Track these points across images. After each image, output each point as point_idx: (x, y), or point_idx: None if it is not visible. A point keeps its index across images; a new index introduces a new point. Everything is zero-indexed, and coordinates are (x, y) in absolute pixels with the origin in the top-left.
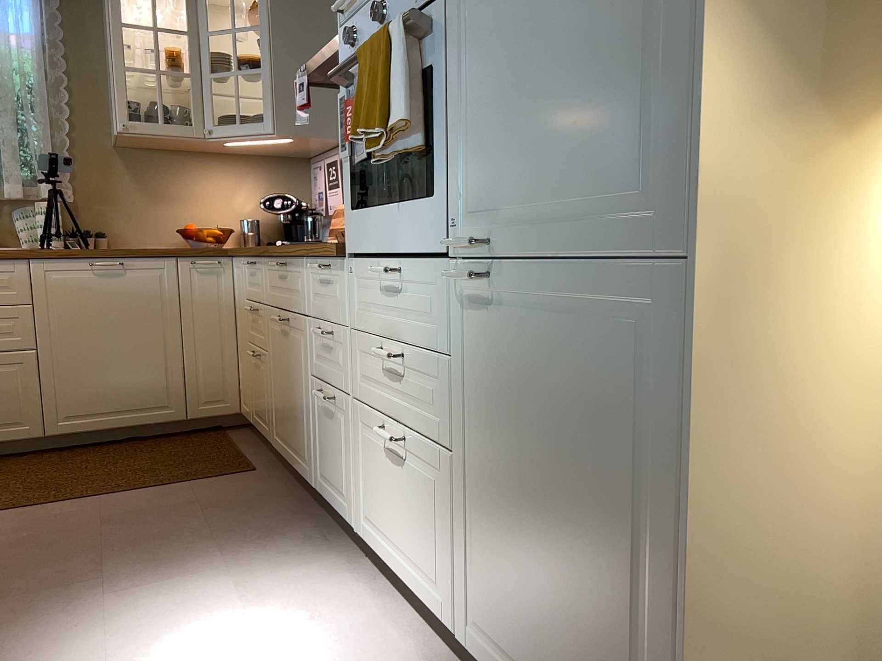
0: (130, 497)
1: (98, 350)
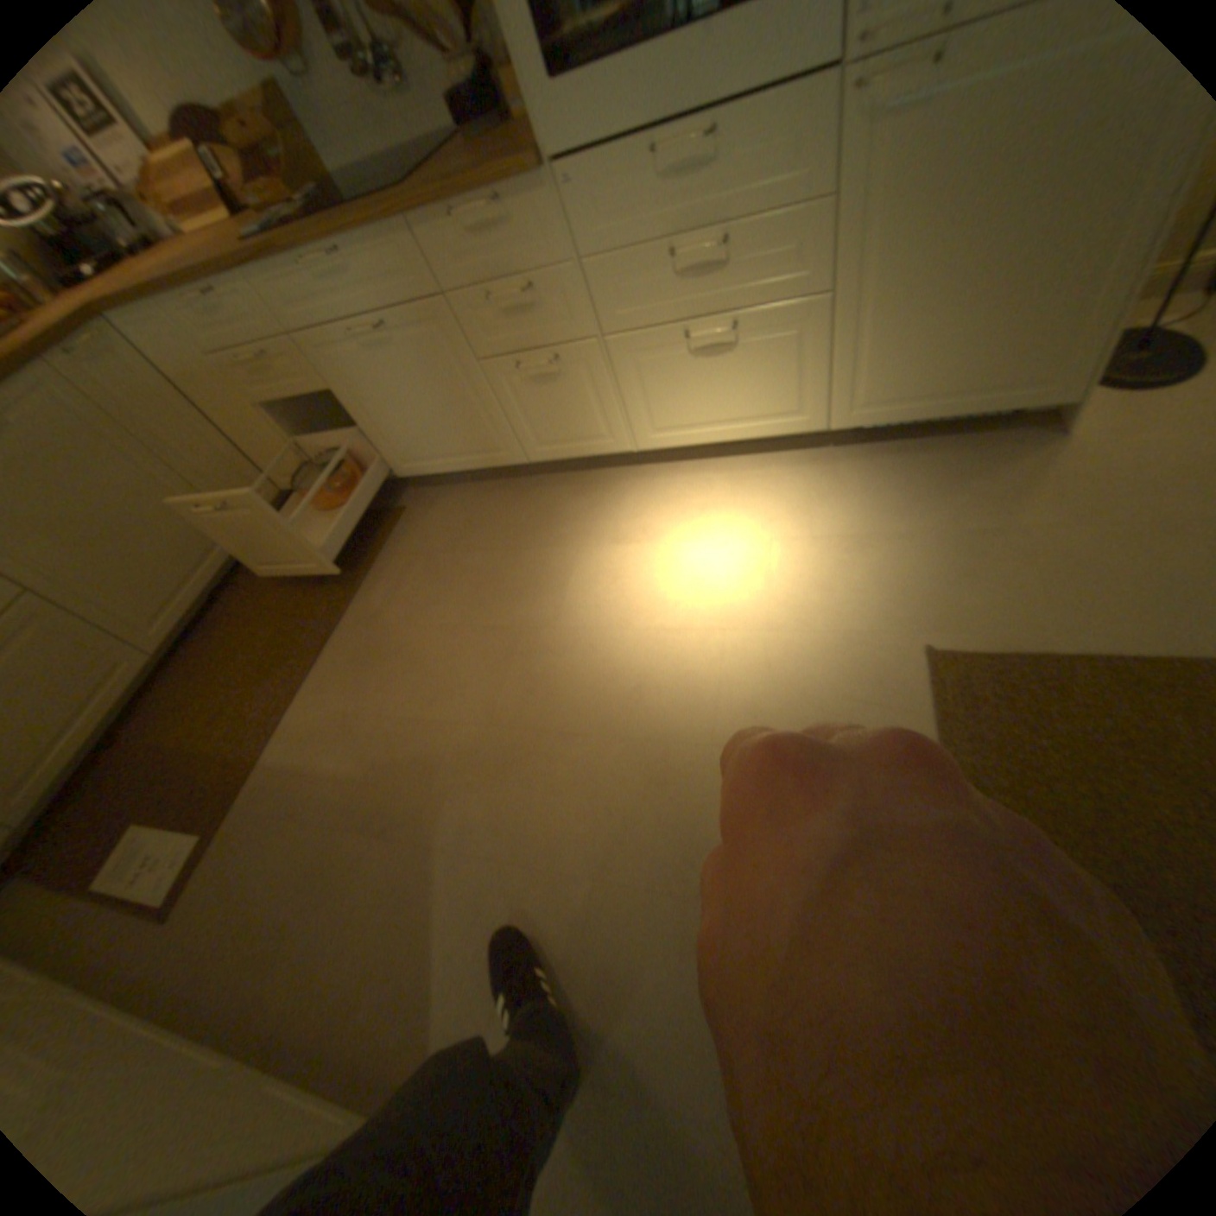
0: (364, 603)
1: (95, 537)
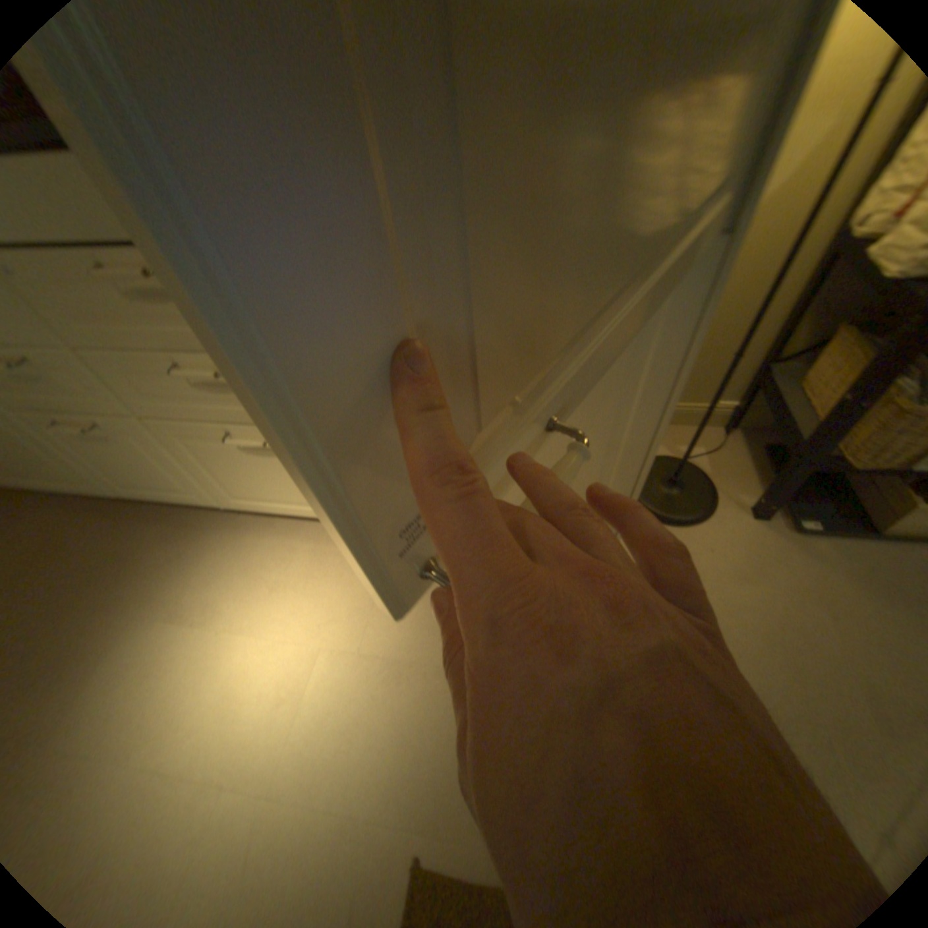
0: None
1: None
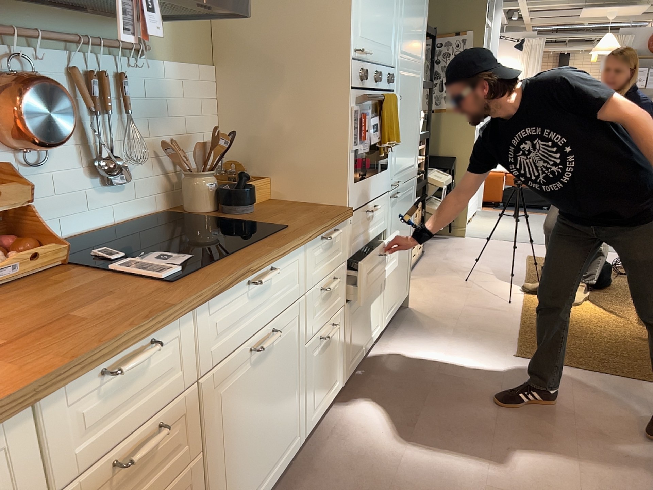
0: None
1: None
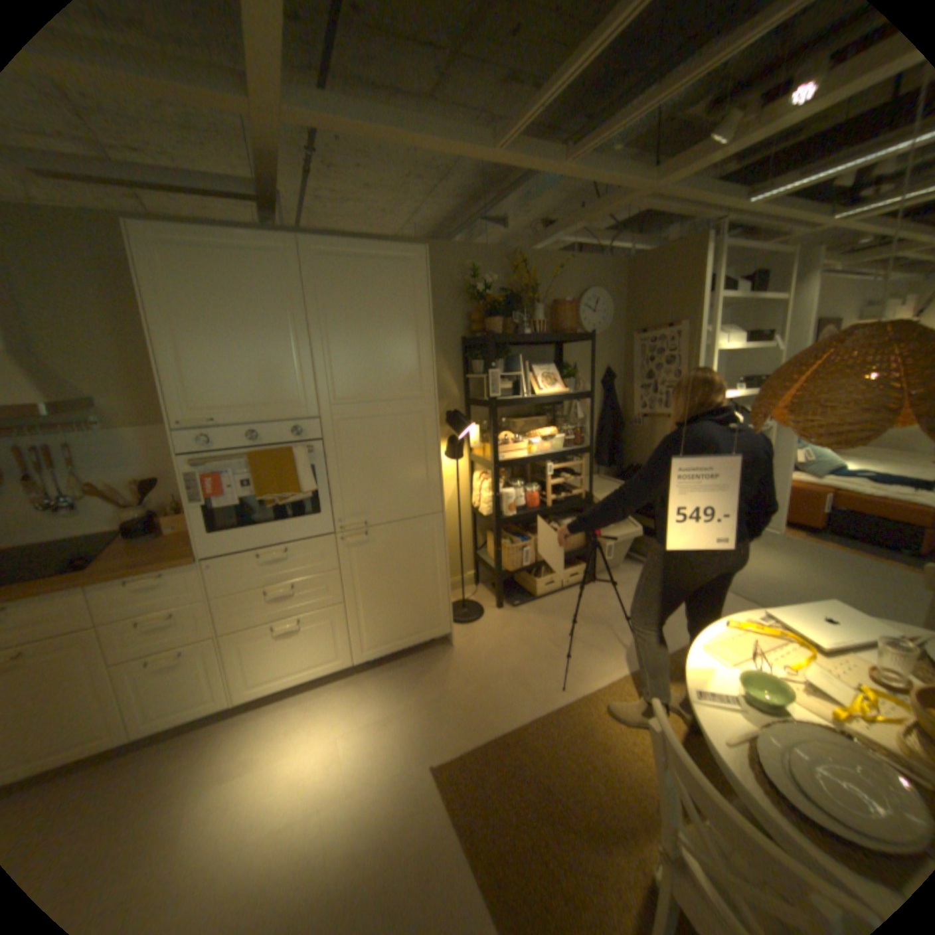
0: None
1: None
